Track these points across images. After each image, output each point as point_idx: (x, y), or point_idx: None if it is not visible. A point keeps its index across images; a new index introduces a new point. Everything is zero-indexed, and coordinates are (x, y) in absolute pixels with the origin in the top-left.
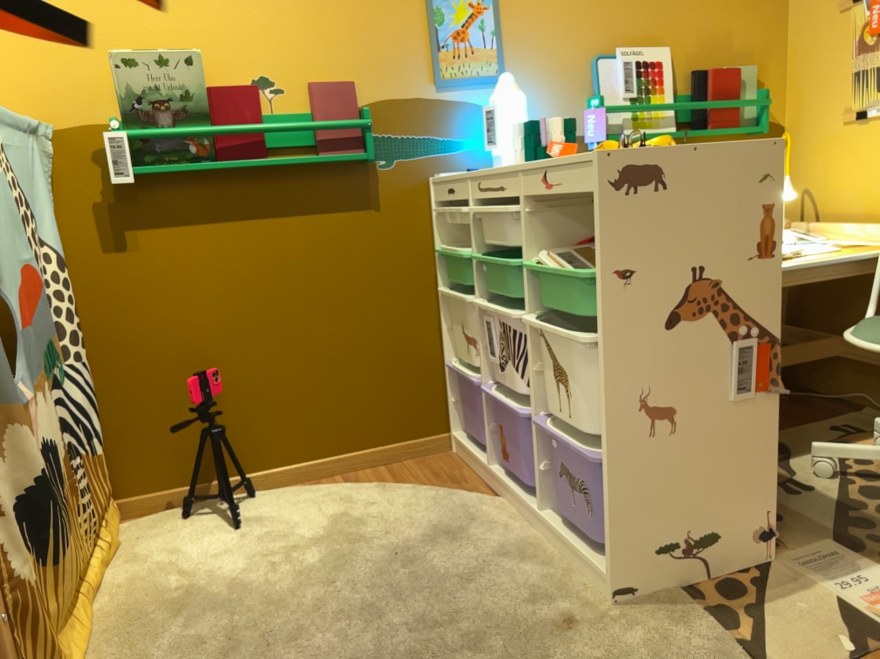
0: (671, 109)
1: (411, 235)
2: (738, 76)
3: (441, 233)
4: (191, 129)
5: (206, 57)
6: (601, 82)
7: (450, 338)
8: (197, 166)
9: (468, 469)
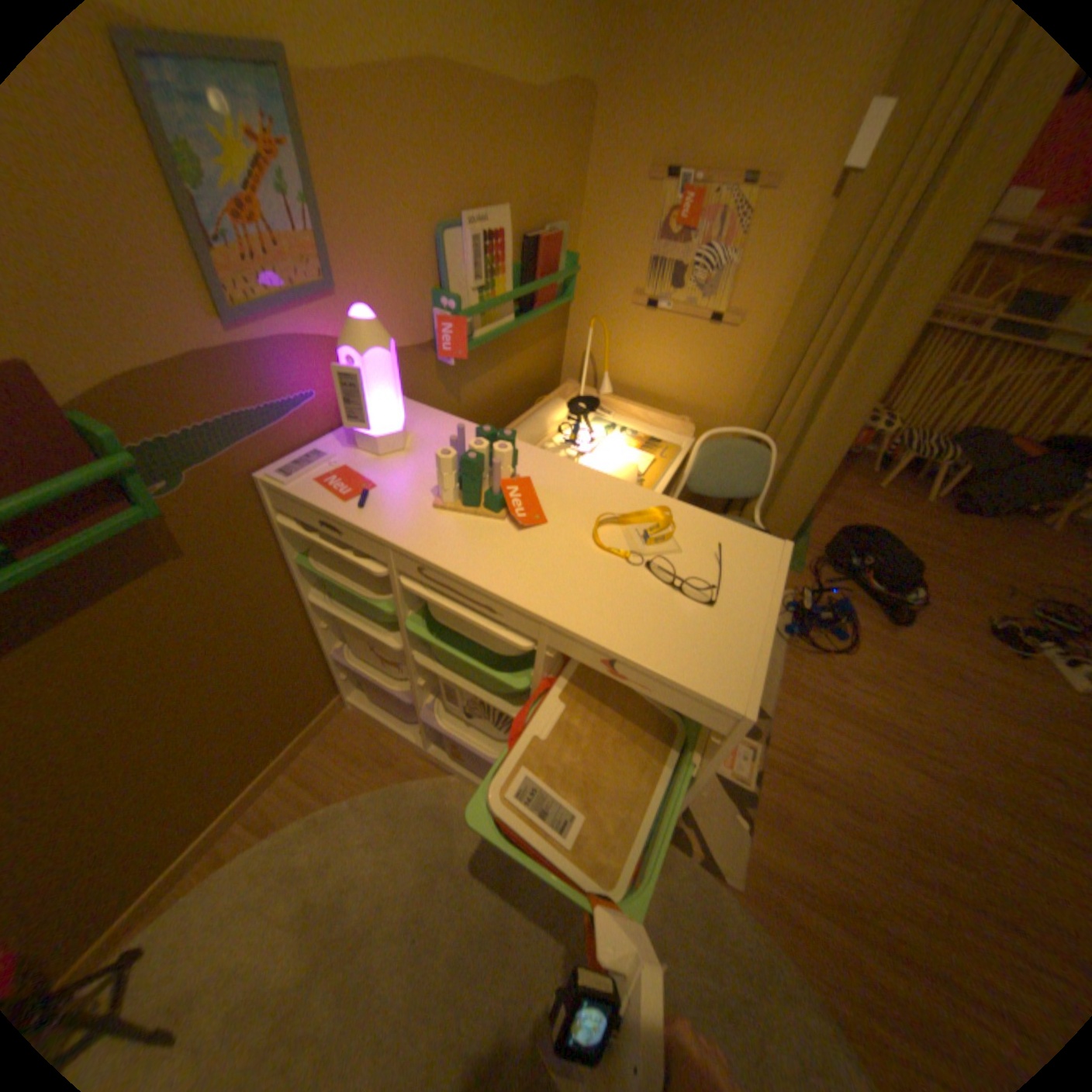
0: (514, 294)
1: (247, 559)
2: (562, 242)
3: (293, 540)
4: None
5: None
6: (449, 268)
7: (327, 633)
8: None
9: (385, 735)
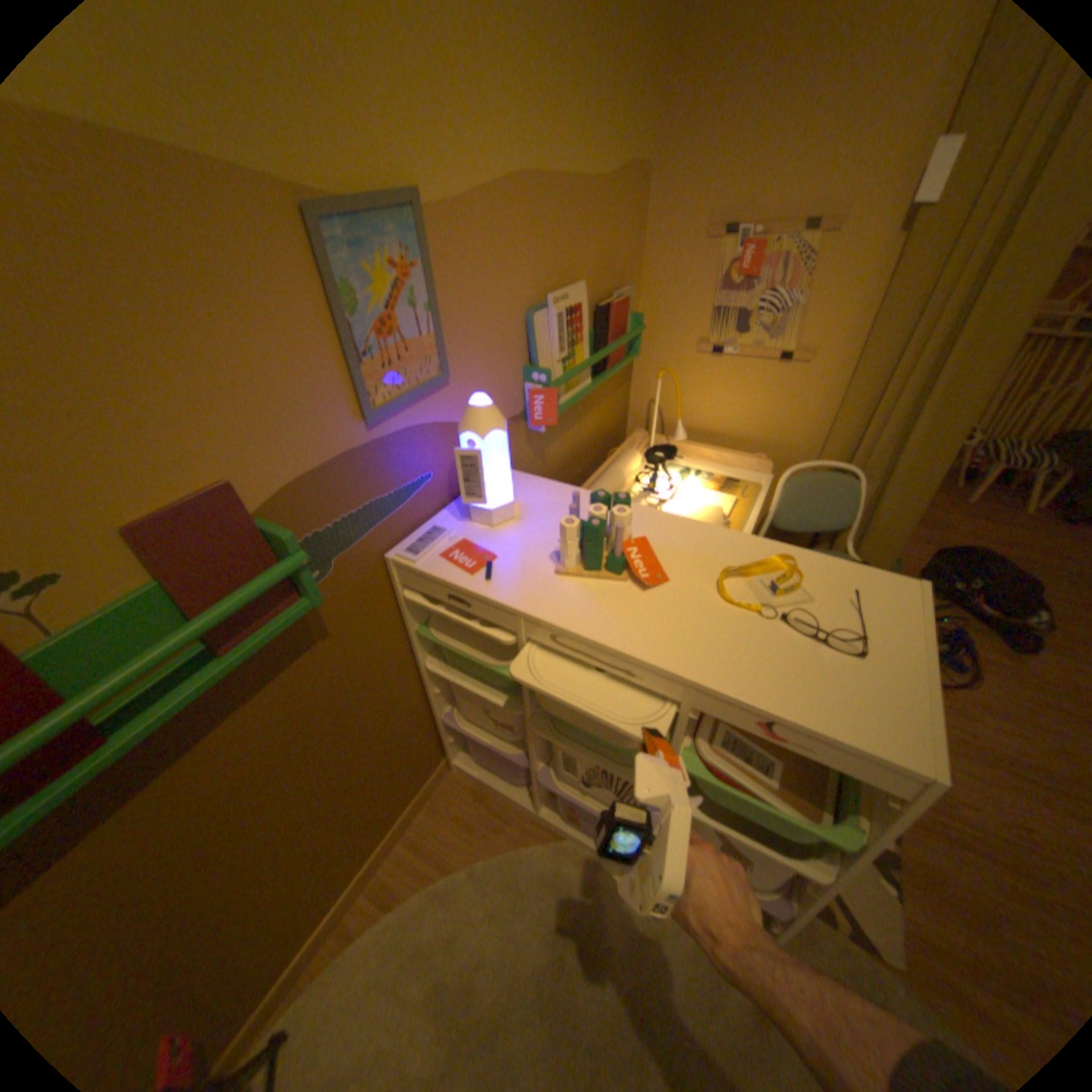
0: (591, 359)
1: (376, 634)
2: (629, 305)
3: (414, 611)
4: None
5: None
6: (537, 345)
7: (438, 698)
8: None
9: (492, 798)
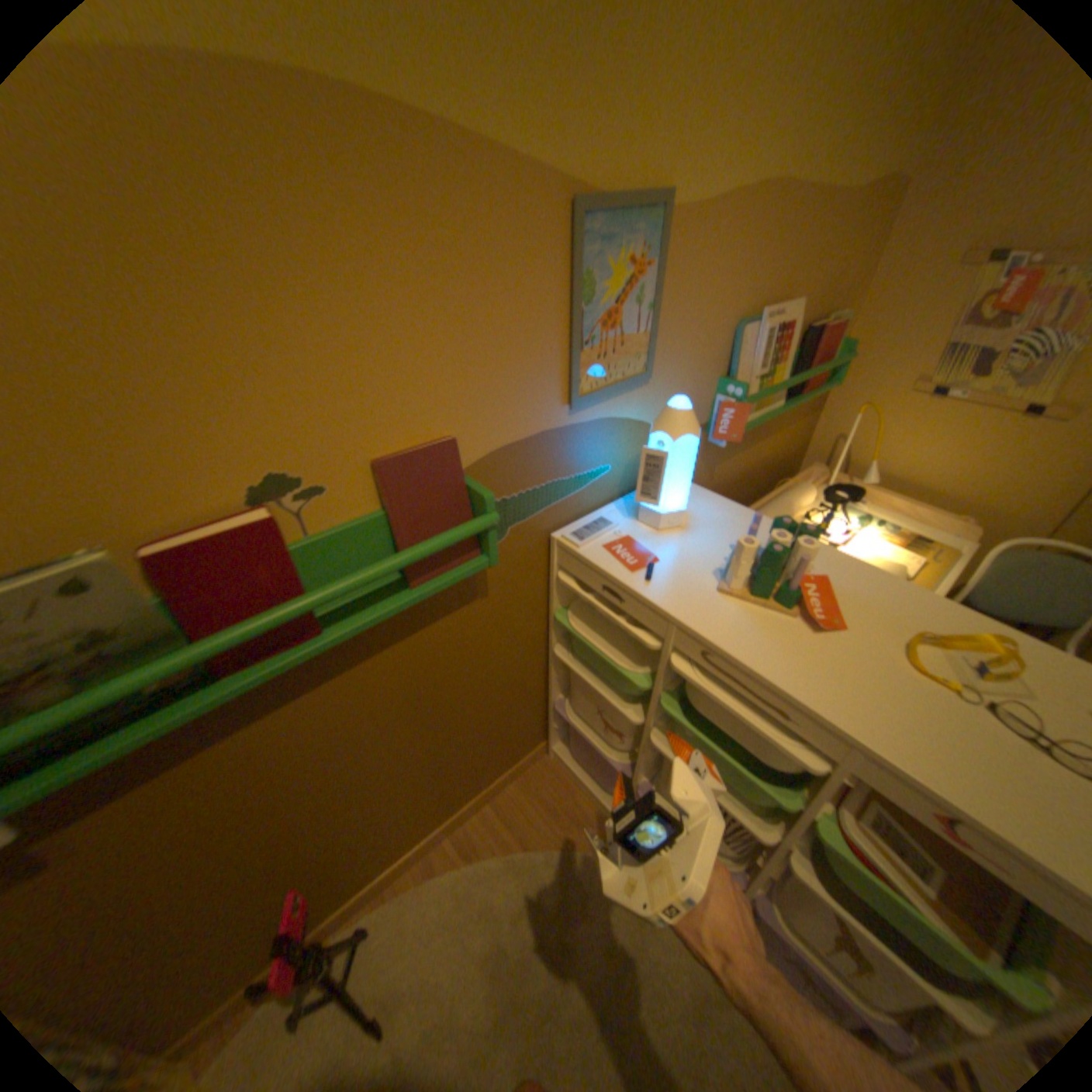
0: (791, 379)
1: (524, 604)
2: (846, 328)
3: (561, 593)
4: (138, 673)
5: (107, 471)
6: (741, 357)
7: (558, 681)
8: (179, 718)
9: (582, 795)
